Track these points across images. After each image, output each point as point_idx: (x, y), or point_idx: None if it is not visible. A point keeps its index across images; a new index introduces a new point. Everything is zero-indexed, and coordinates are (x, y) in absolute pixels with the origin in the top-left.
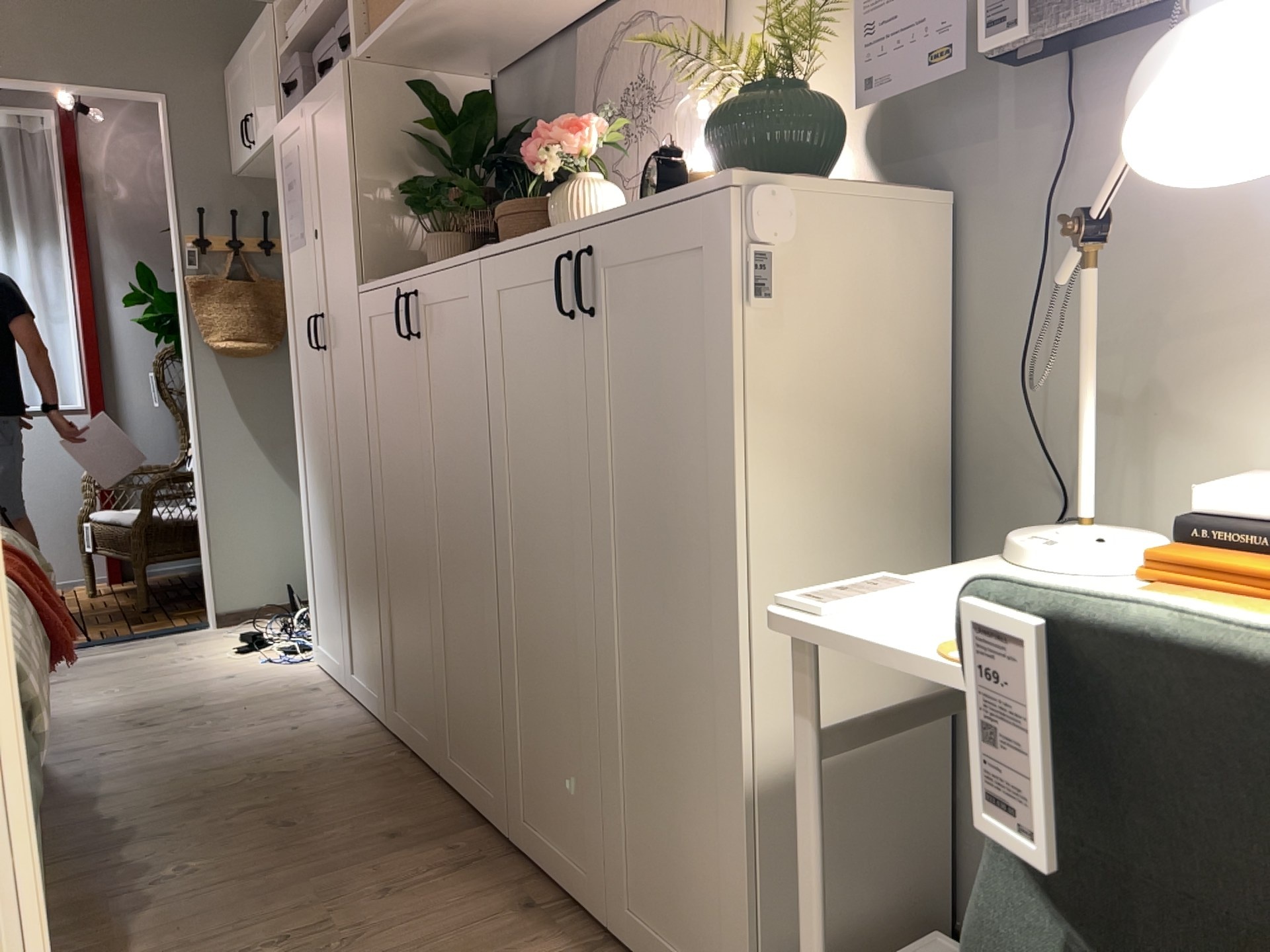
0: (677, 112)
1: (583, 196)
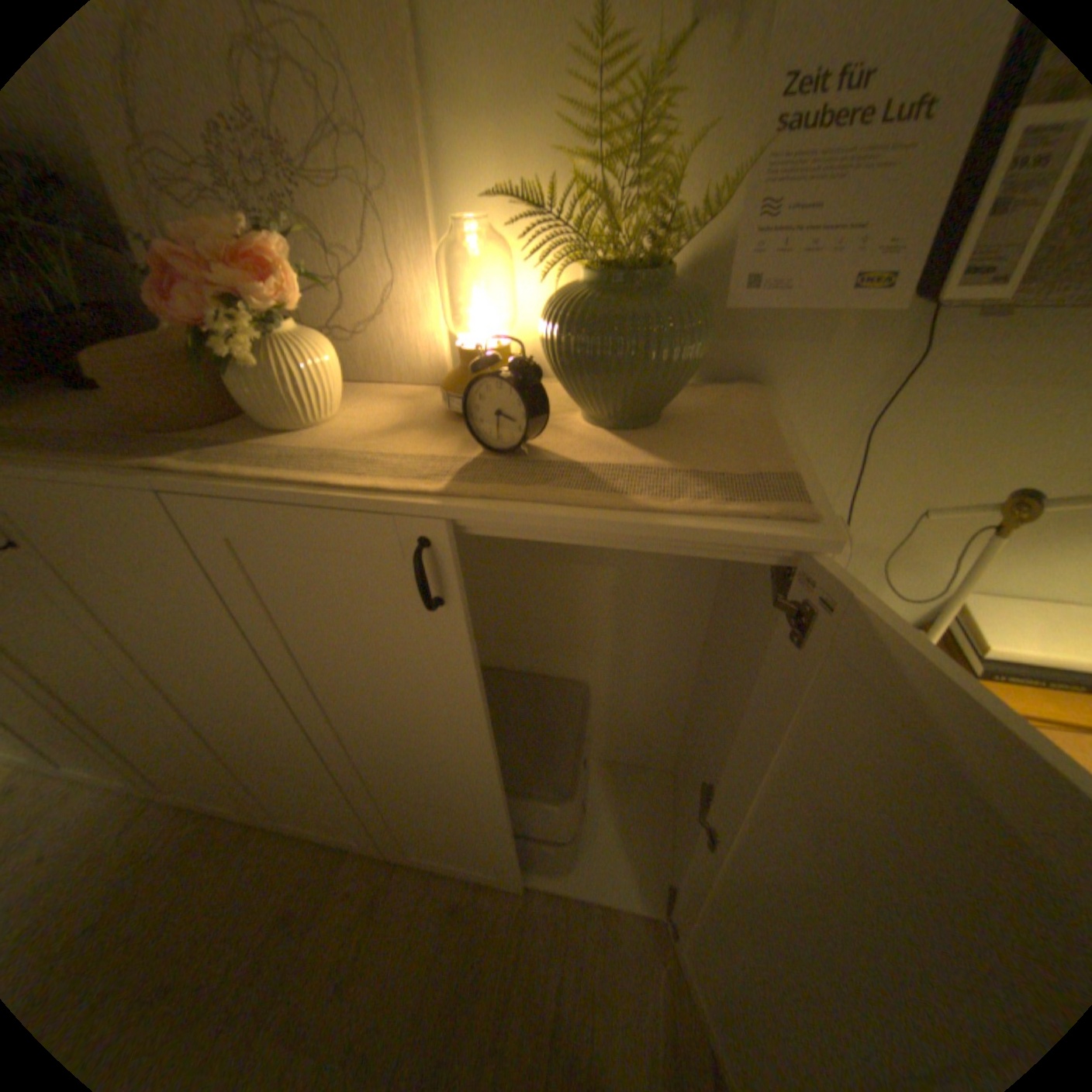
0: (360, 202)
1: (295, 366)
